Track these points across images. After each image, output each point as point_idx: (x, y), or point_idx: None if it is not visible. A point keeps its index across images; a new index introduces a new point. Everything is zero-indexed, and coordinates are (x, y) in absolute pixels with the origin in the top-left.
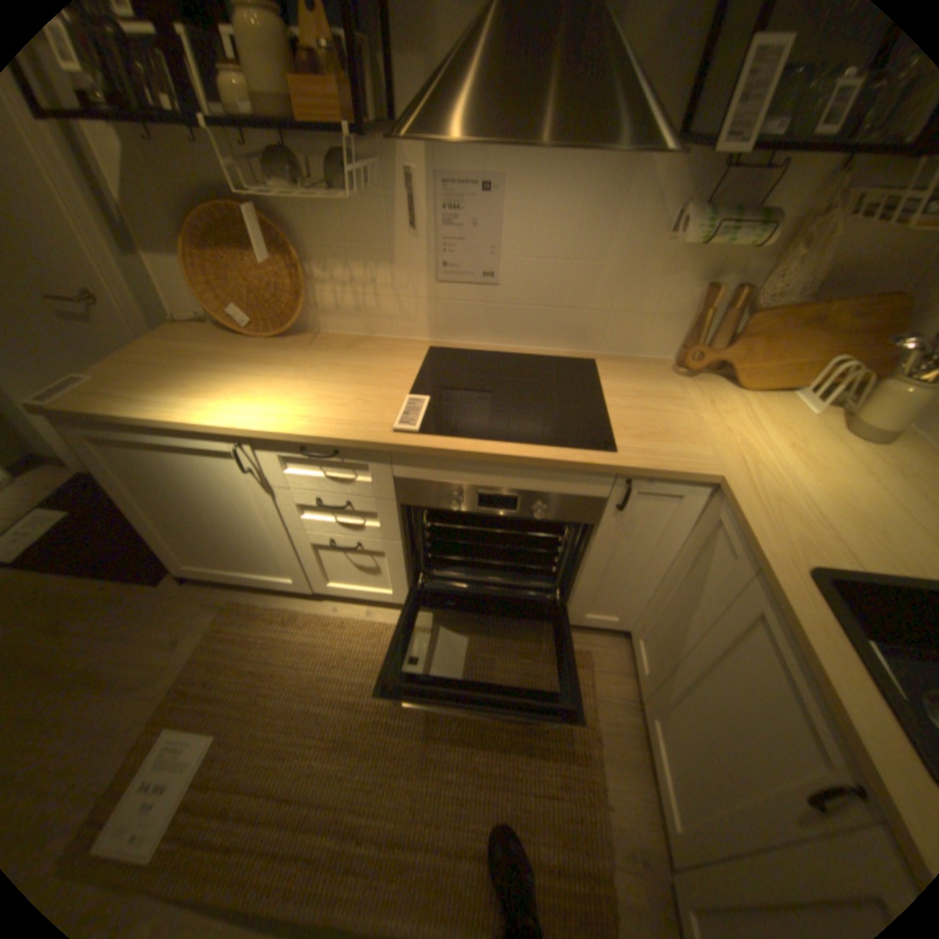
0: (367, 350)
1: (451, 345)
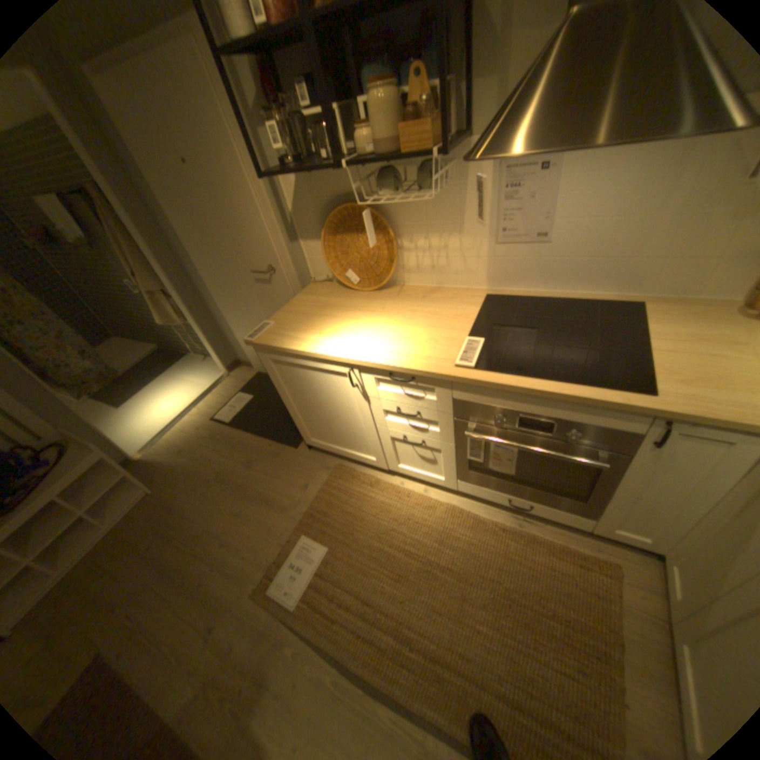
0: (438, 298)
1: (504, 291)
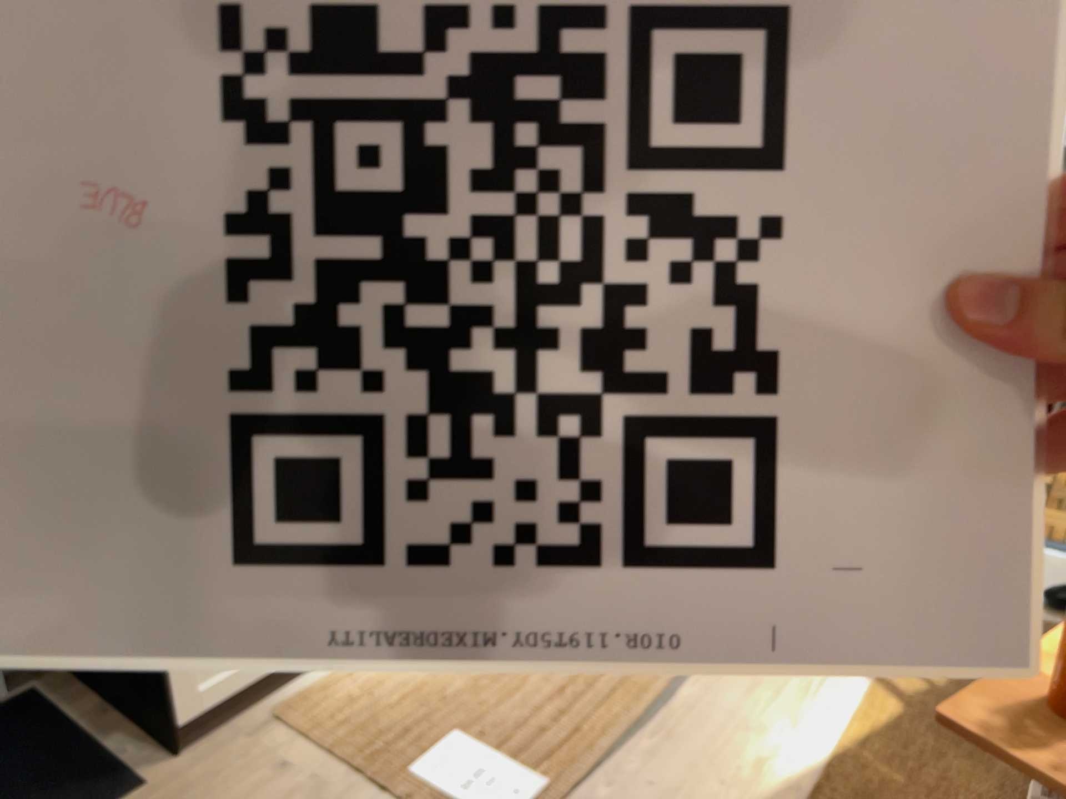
0: None
1: None
